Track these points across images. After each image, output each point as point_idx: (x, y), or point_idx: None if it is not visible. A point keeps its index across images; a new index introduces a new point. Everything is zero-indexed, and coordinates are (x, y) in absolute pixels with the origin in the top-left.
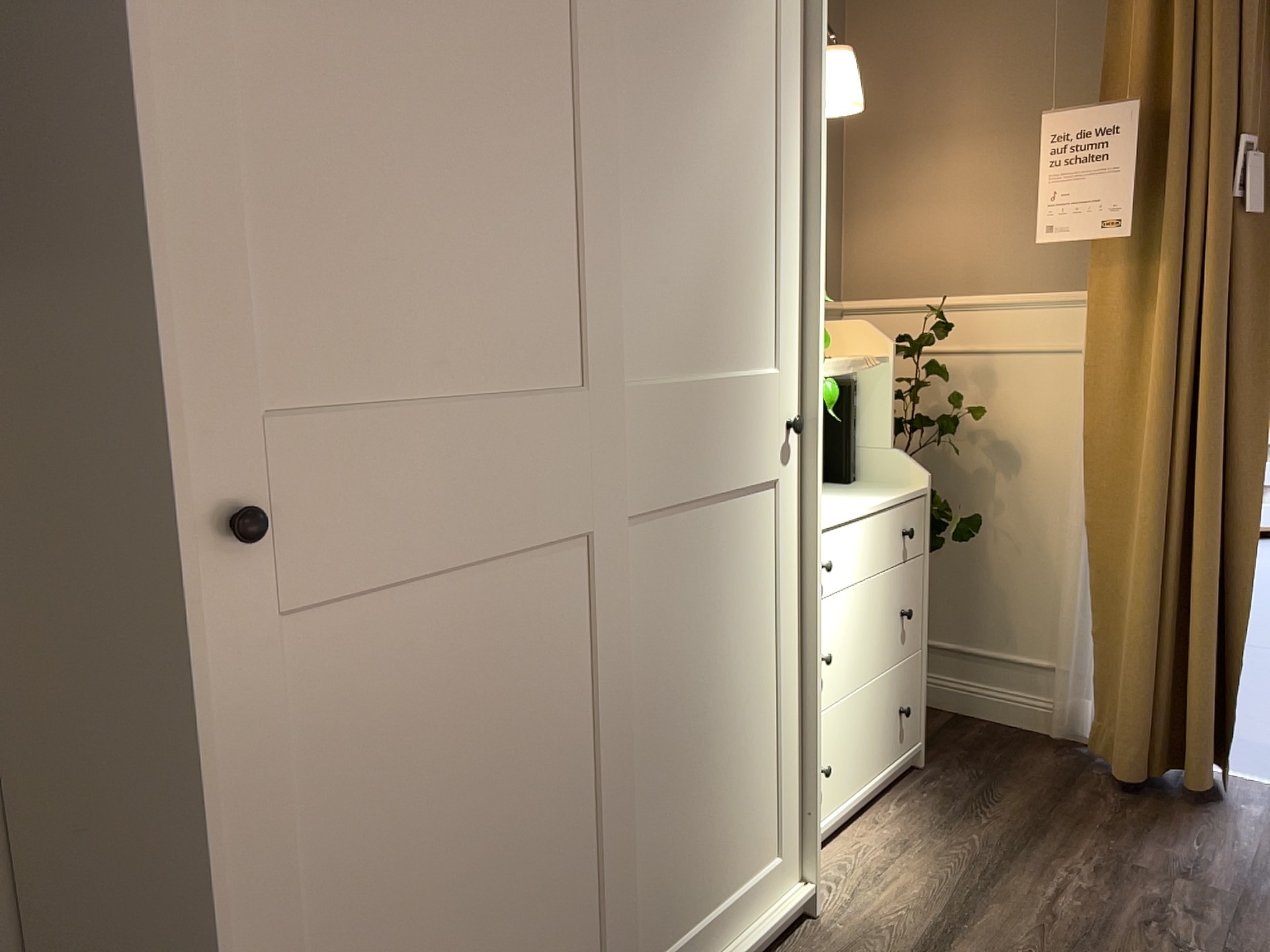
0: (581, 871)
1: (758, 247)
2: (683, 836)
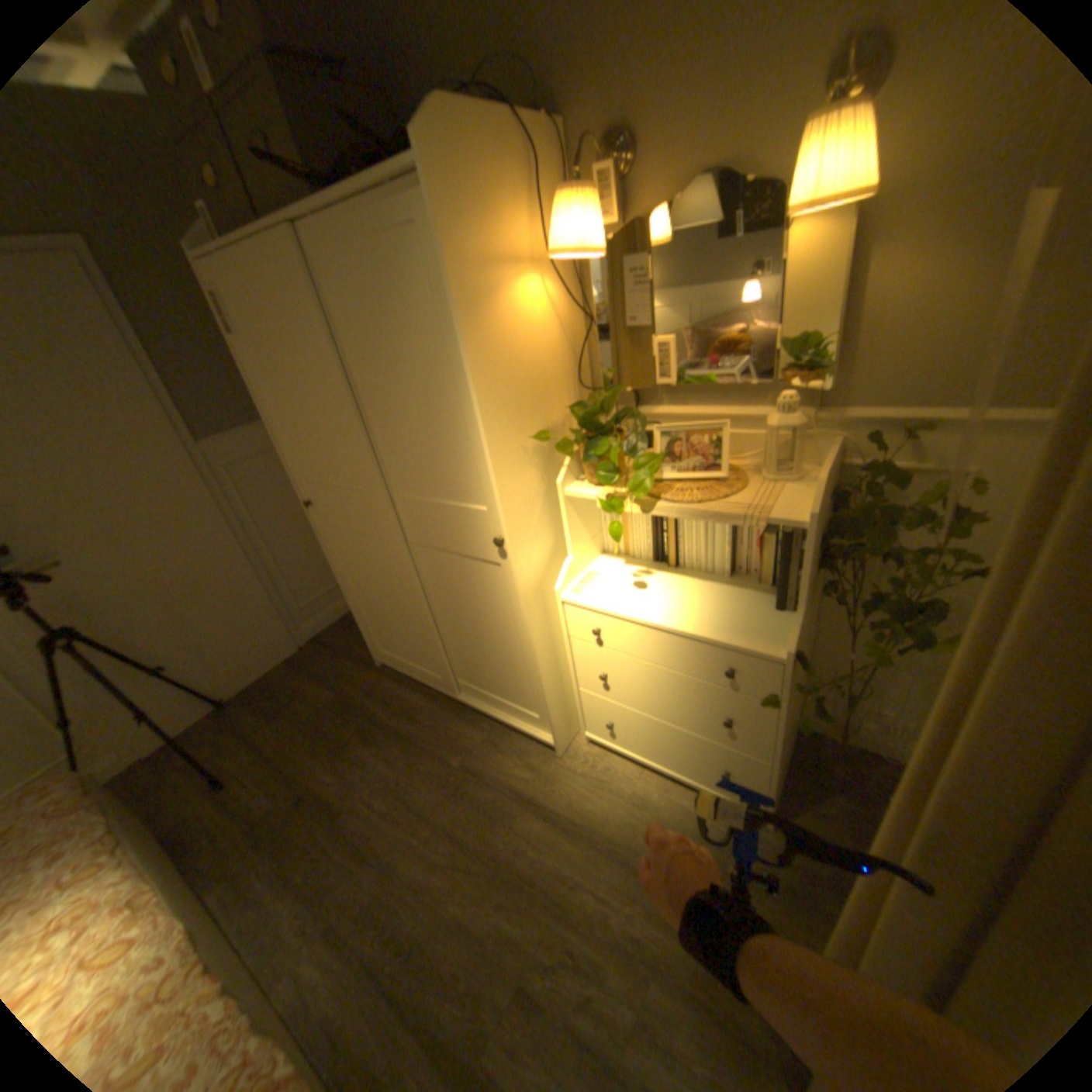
0: (419, 634)
1: (455, 443)
2: (472, 662)
